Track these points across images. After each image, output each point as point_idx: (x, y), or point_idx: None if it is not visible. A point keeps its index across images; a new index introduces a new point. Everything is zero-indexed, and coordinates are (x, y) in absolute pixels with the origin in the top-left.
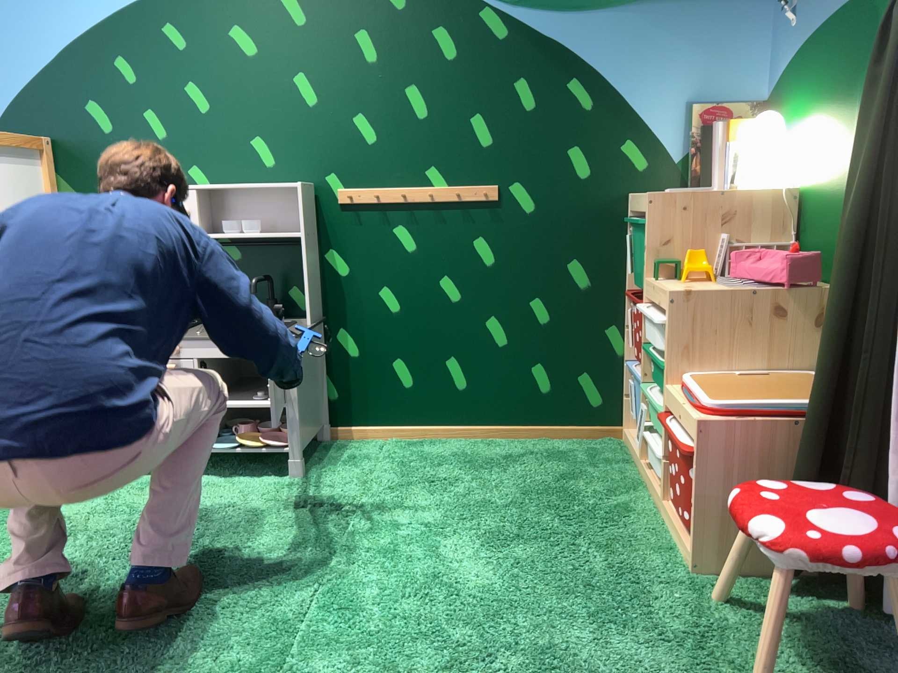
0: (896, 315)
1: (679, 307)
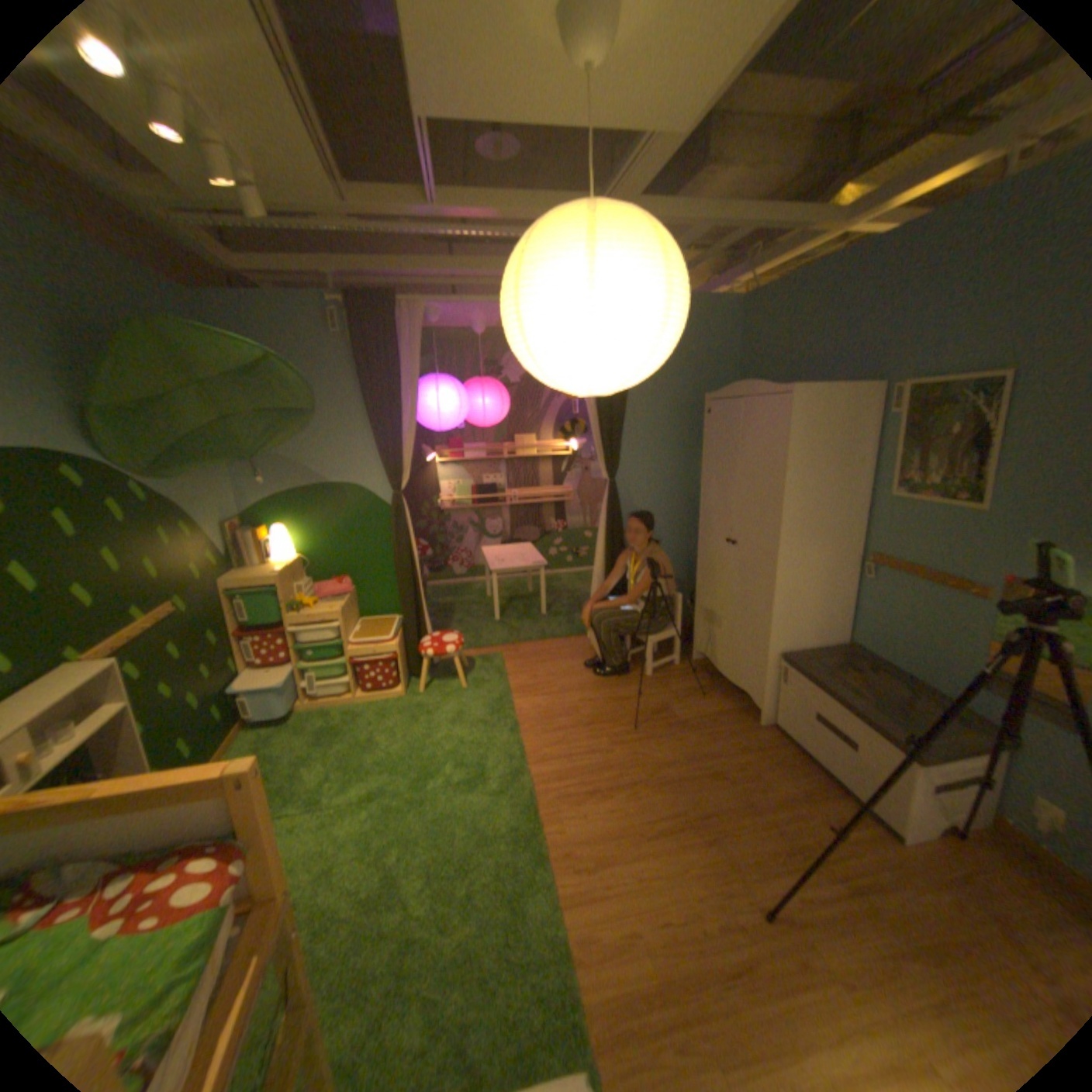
0: (417, 586)
1: (342, 616)
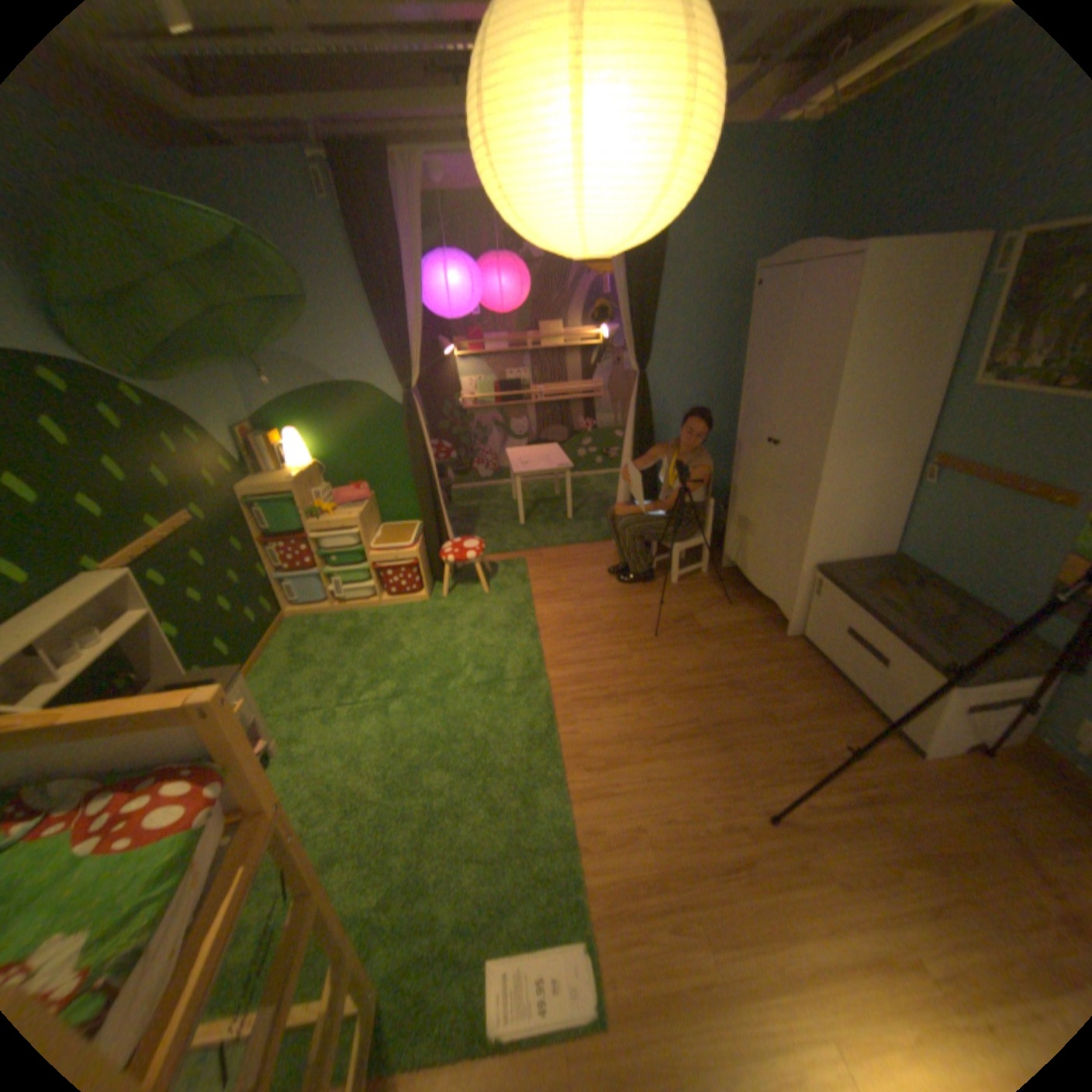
0: (435, 491)
1: (360, 523)
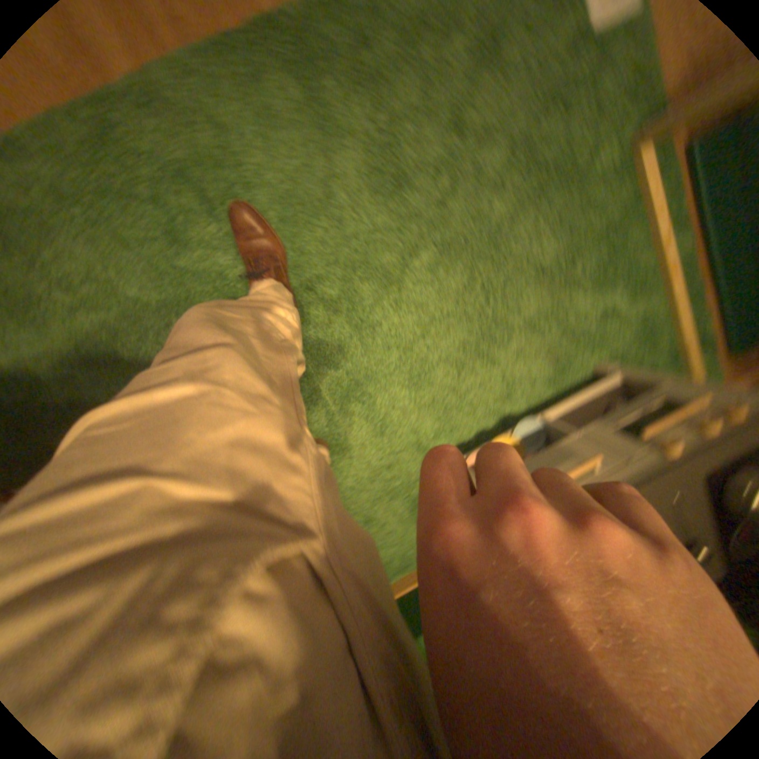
0: None
1: None
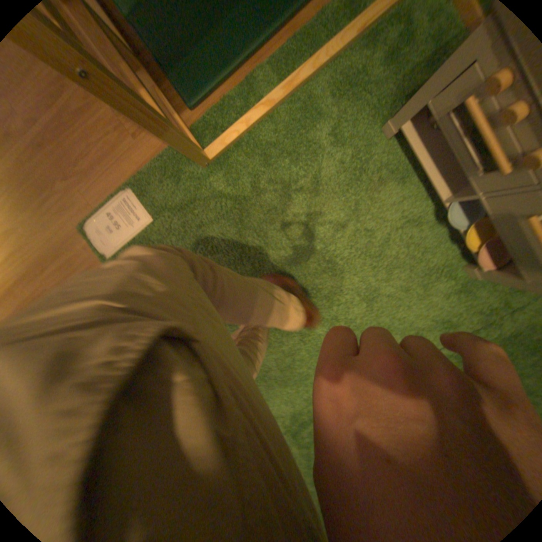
0: None
1: None
